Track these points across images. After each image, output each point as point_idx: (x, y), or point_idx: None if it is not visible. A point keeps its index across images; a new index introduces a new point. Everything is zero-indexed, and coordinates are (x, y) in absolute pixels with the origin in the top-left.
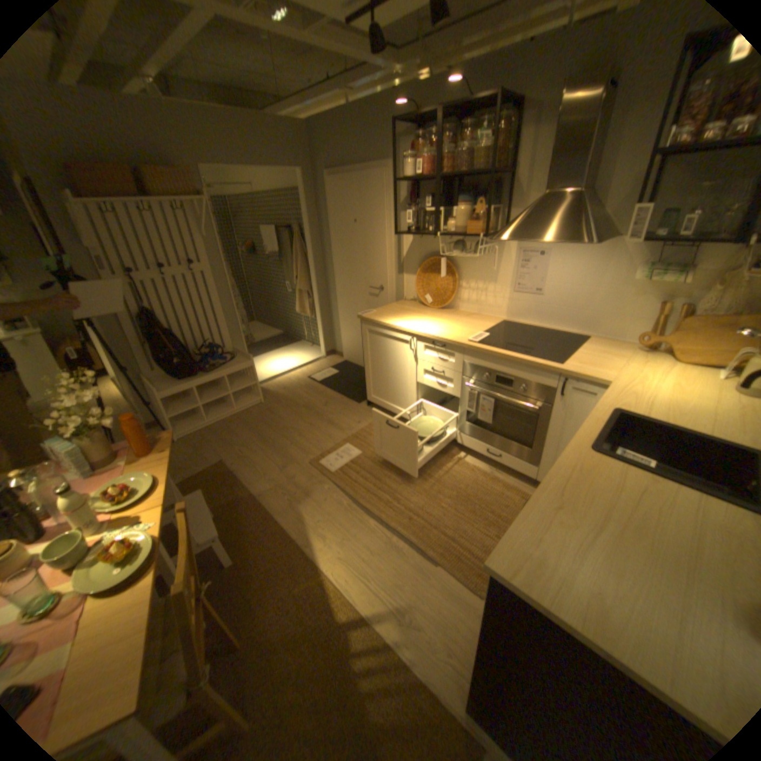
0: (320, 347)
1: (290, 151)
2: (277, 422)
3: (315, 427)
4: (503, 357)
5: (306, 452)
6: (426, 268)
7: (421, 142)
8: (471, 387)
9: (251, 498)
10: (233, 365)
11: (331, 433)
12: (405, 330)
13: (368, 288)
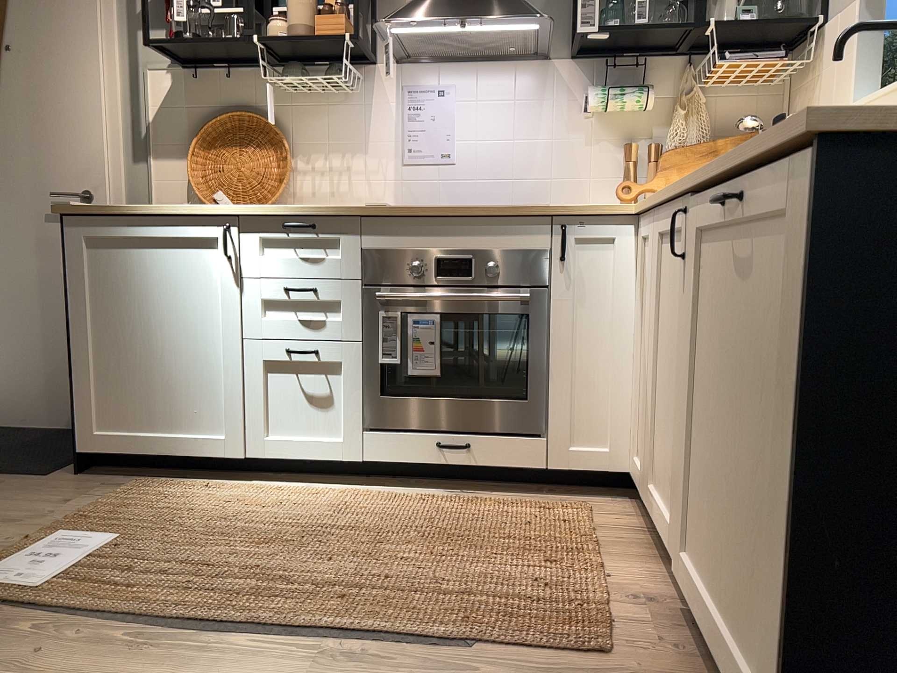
0: None
1: None
2: None
3: None
4: (449, 215)
5: None
6: (212, 140)
7: None
8: (391, 295)
9: None
10: None
11: None
12: (209, 212)
13: (50, 197)
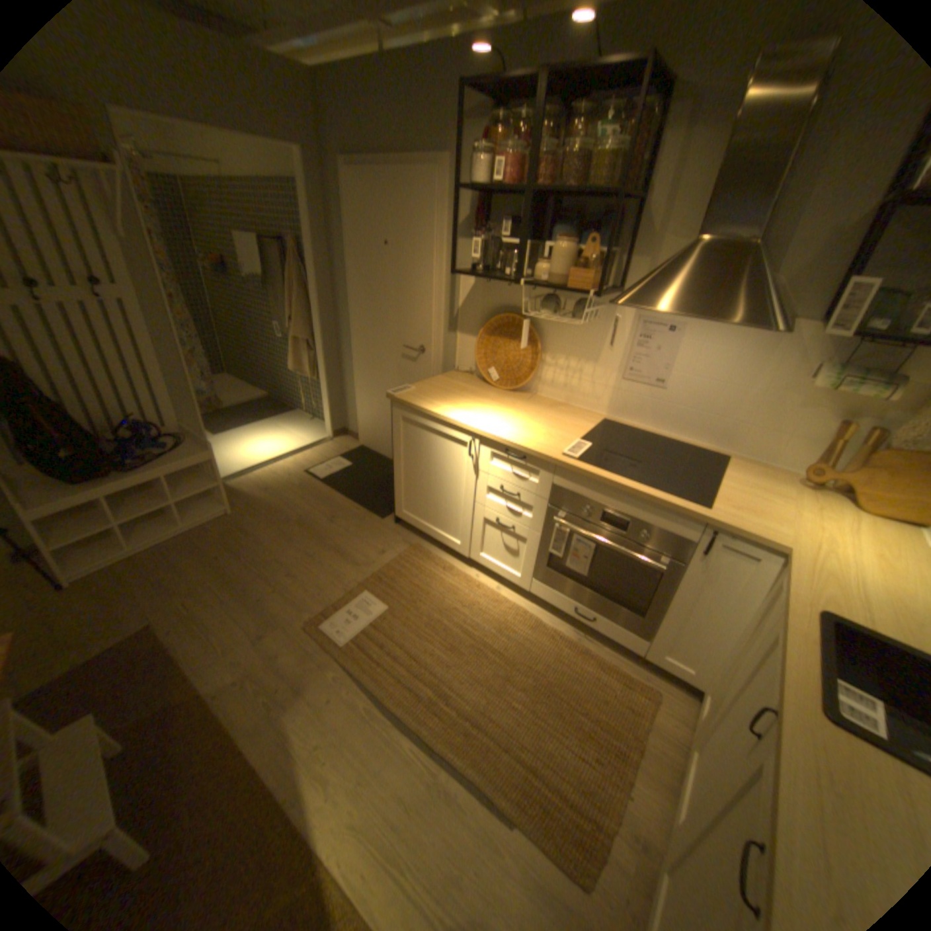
0: (324, 423)
1: (284, 116)
2: (251, 550)
3: (314, 561)
4: (619, 488)
5: (298, 608)
6: (494, 328)
7: (501, 131)
8: (562, 524)
9: (197, 704)
10: (176, 458)
11: (339, 572)
12: (464, 426)
13: (403, 347)
